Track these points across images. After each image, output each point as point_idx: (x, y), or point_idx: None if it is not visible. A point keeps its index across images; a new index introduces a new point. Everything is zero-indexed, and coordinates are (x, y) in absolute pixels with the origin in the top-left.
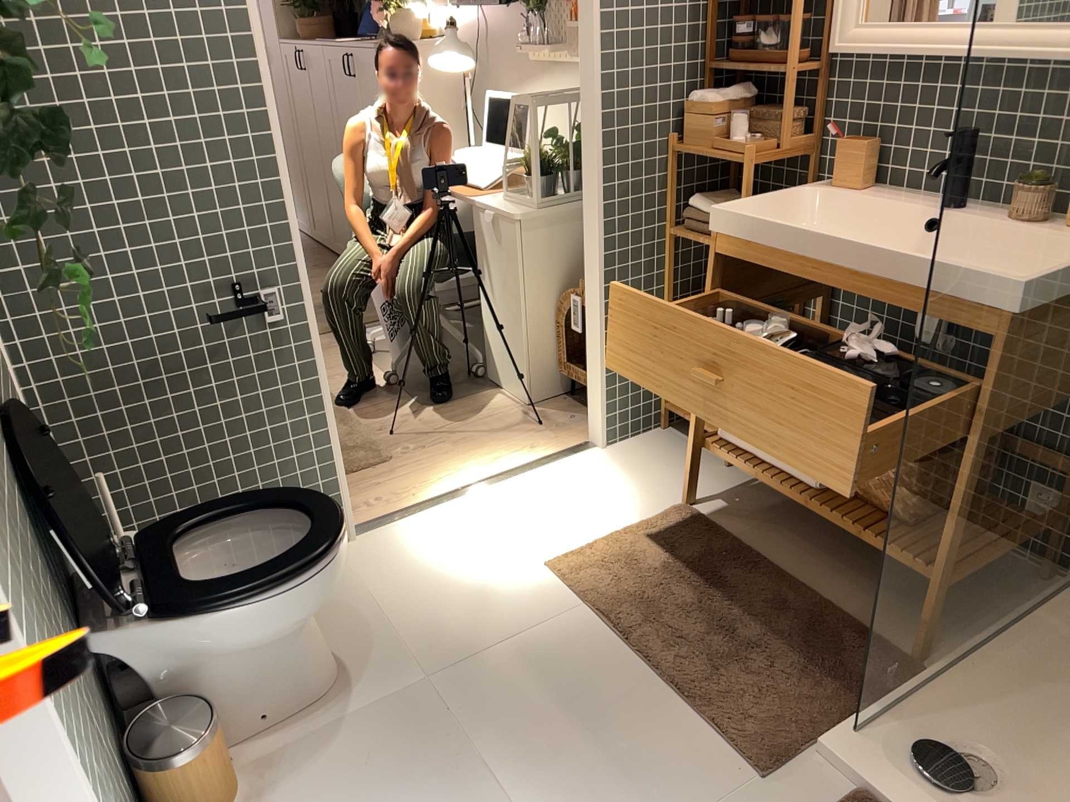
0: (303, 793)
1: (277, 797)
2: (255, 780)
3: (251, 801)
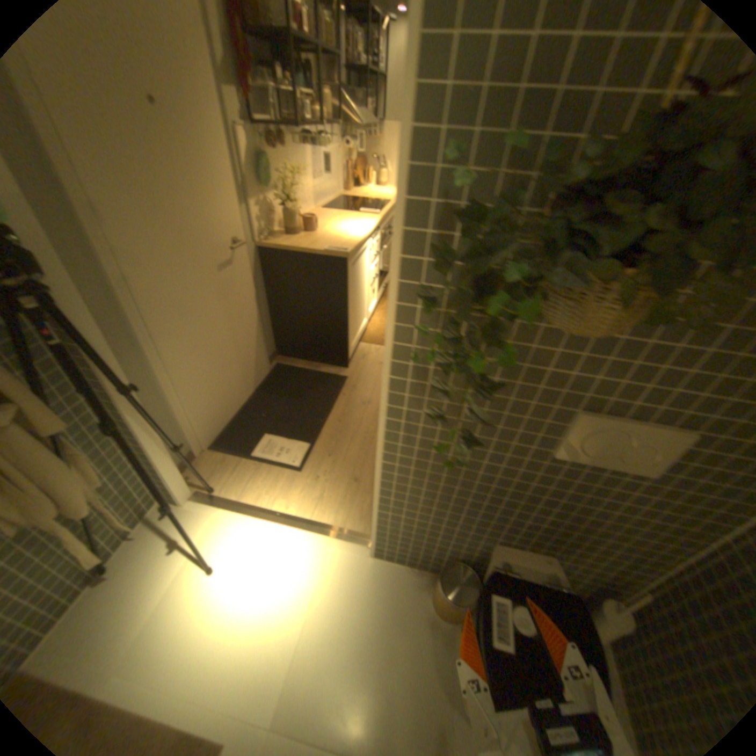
0: (420, 649)
1: (426, 636)
2: (443, 632)
3: (432, 624)
